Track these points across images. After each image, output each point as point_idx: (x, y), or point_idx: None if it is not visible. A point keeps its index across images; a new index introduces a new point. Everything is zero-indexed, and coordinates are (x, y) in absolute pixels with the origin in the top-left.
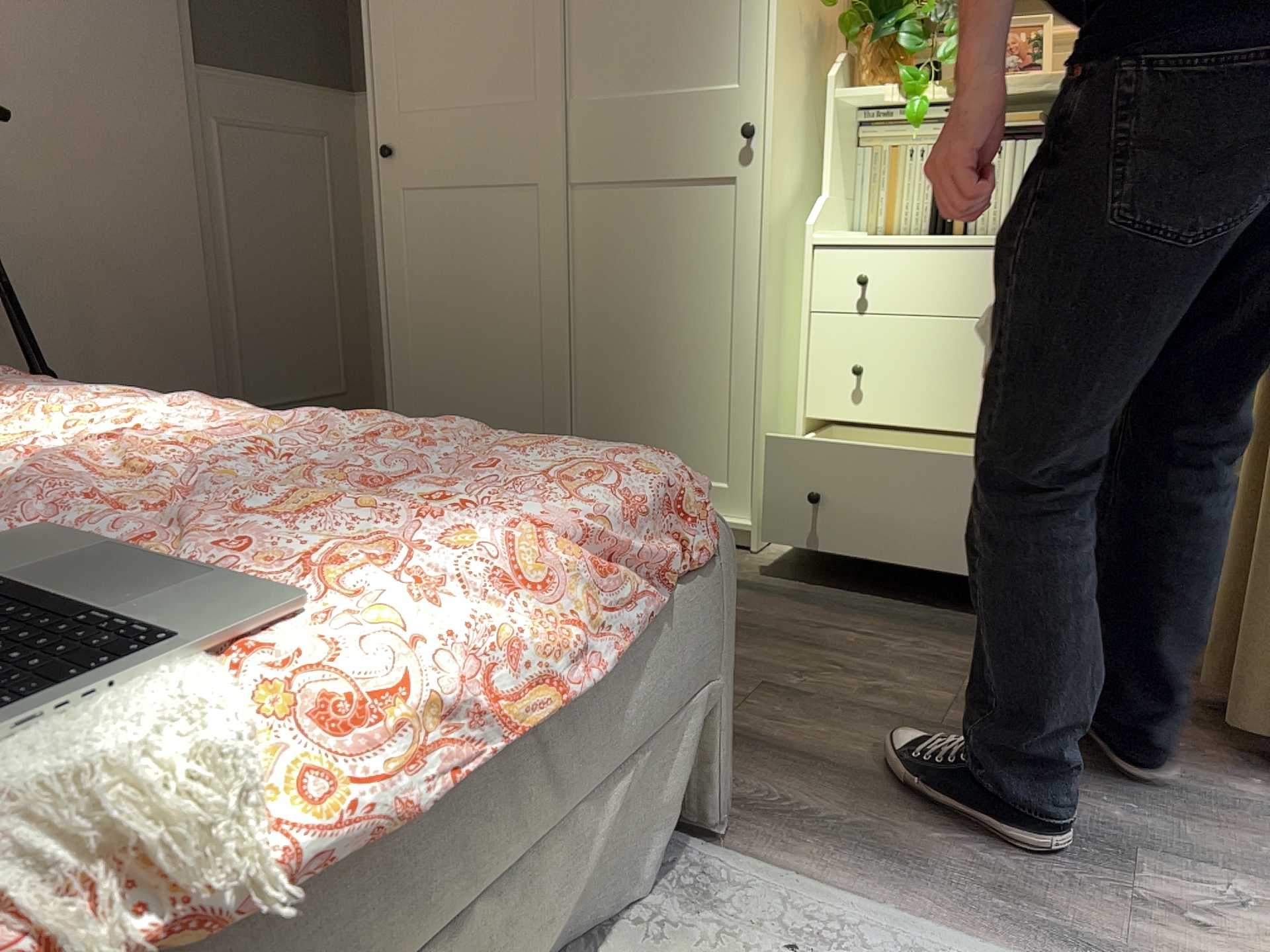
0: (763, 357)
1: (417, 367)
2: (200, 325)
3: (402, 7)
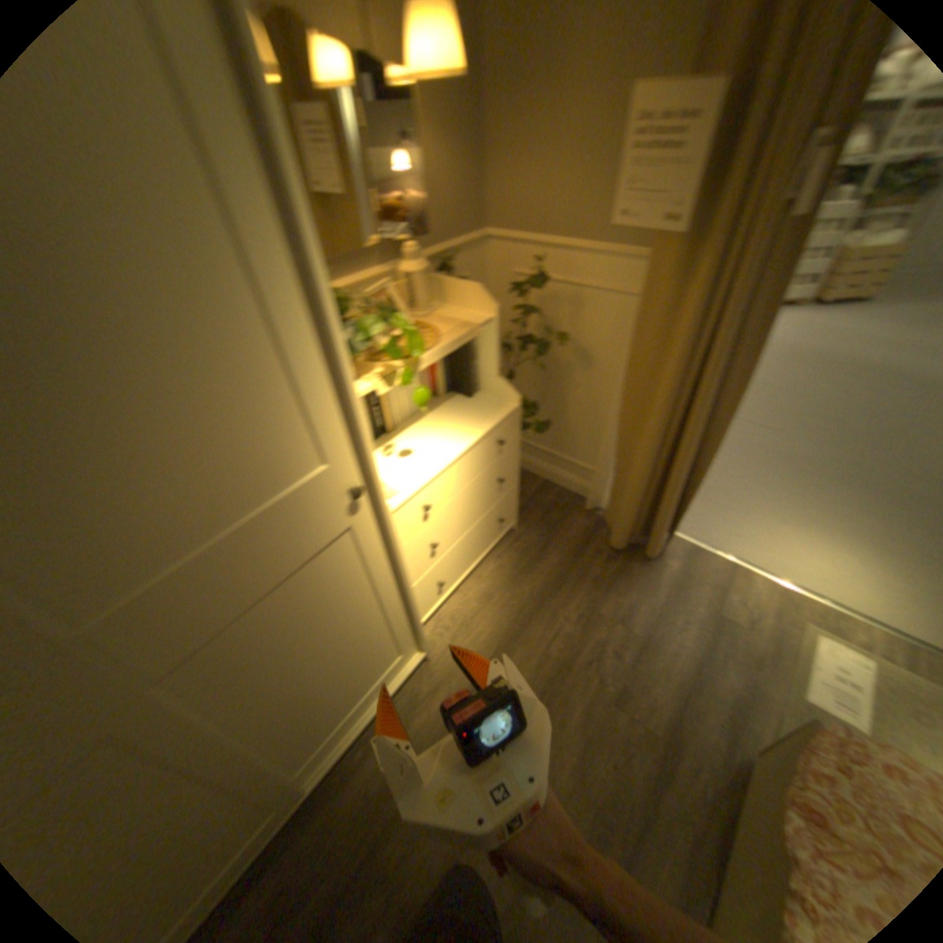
0: (413, 593)
1: None
2: None
3: None
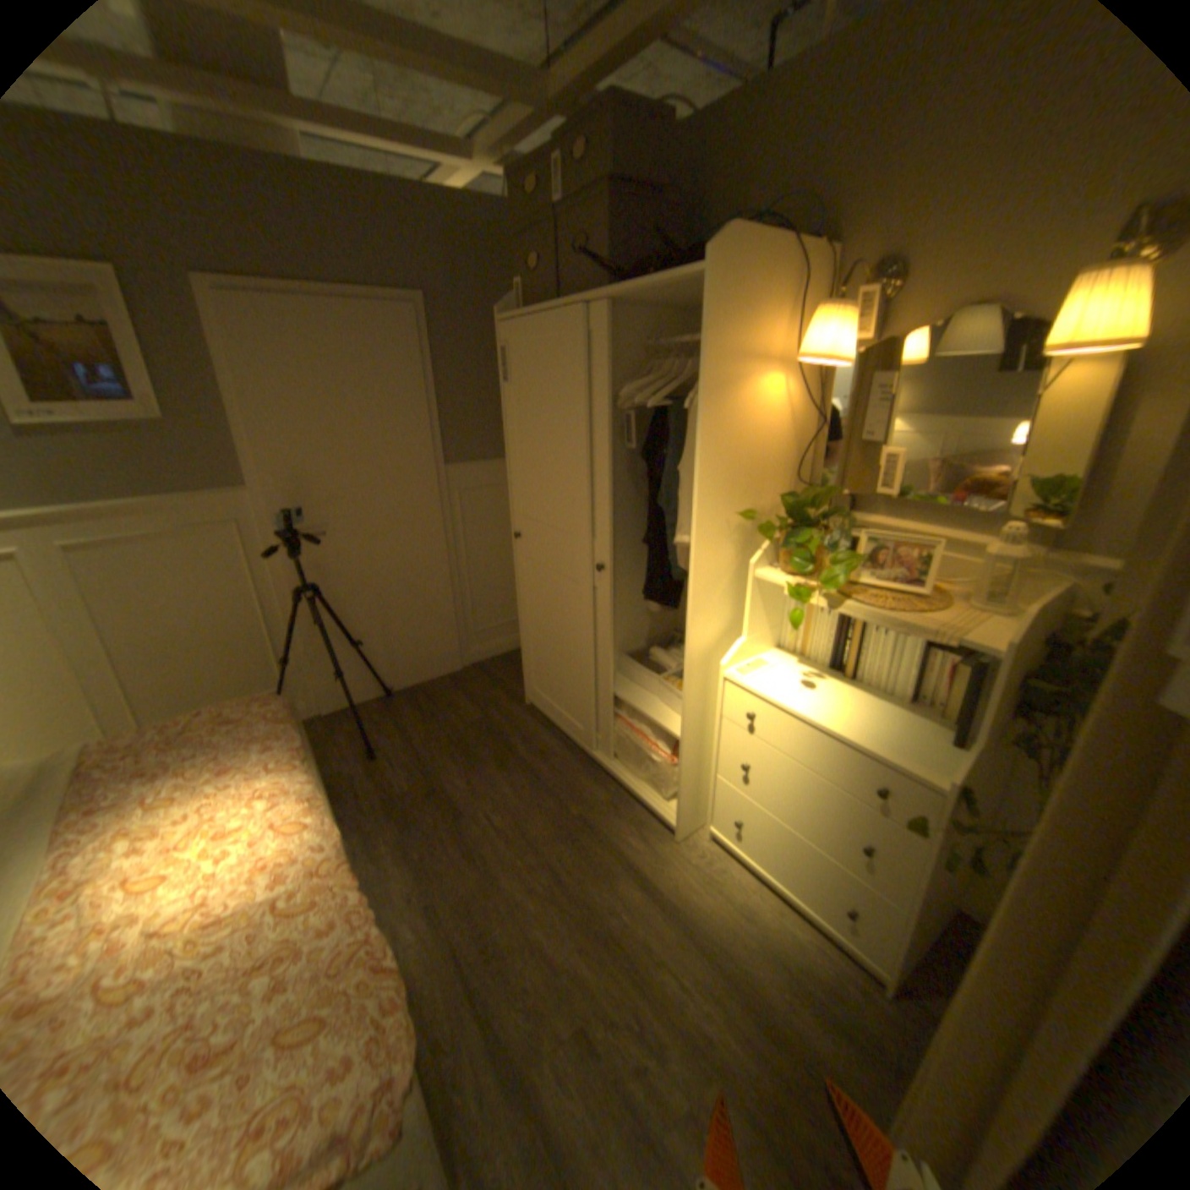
0: (683, 740)
1: (533, 649)
2: (444, 599)
3: (522, 458)
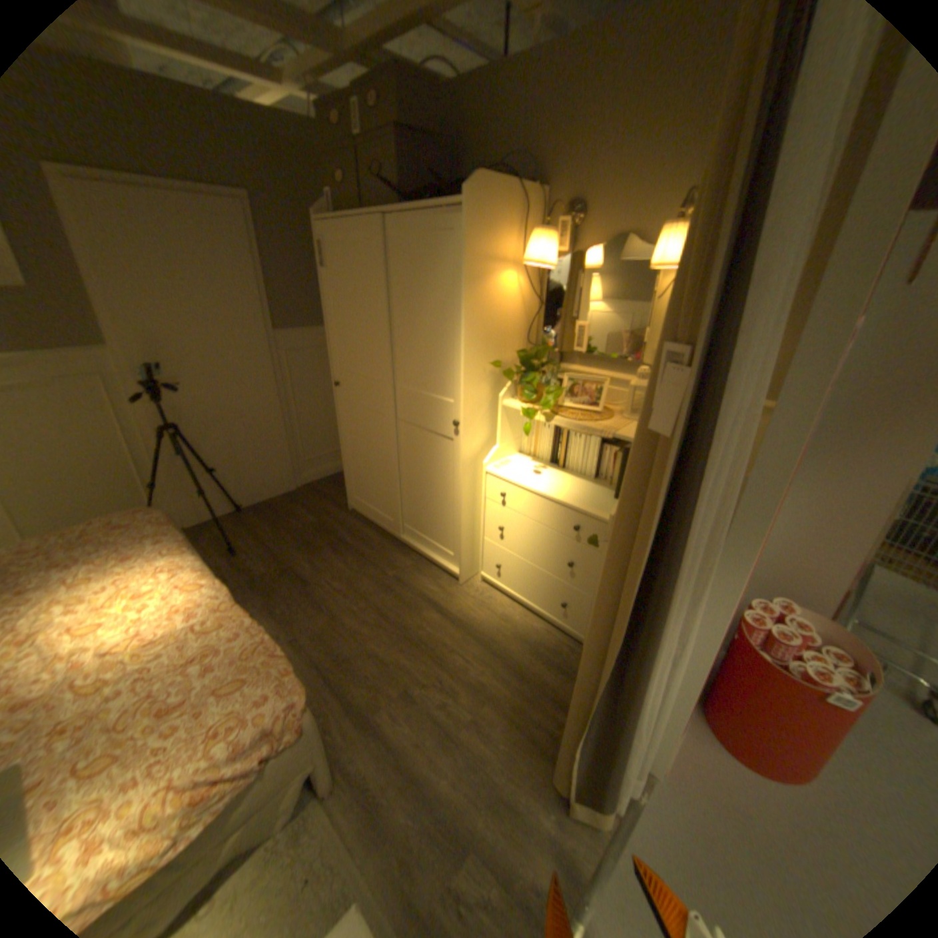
0: (461, 515)
1: (352, 469)
2: (278, 436)
3: (337, 326)
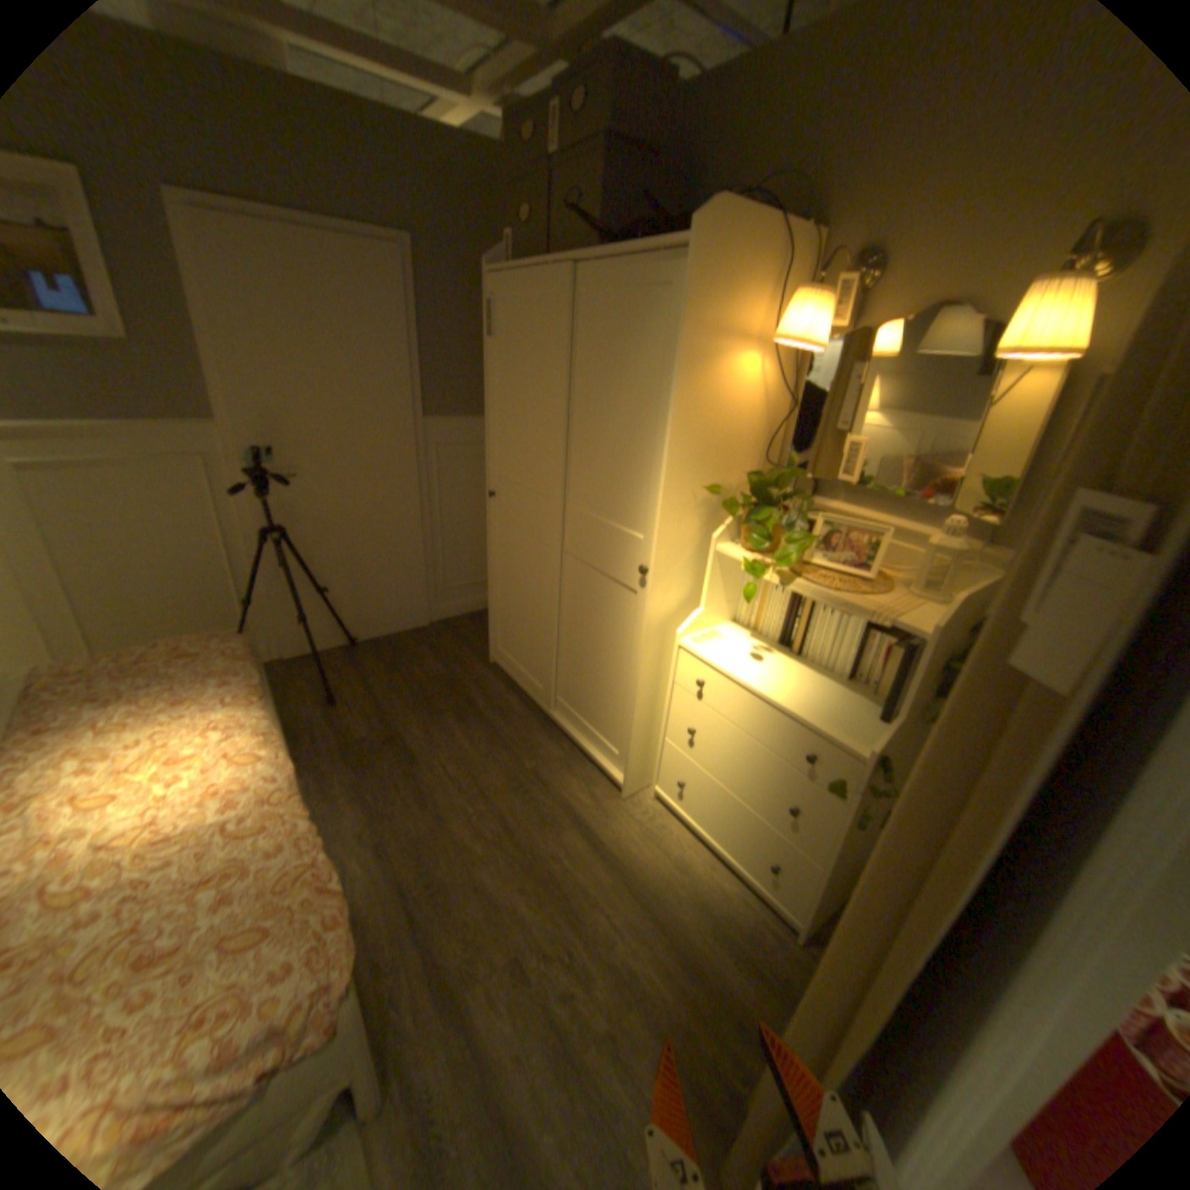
0: (636, 702)
1: (501, 608)
2: (415, 553)
3: (501, 416)
